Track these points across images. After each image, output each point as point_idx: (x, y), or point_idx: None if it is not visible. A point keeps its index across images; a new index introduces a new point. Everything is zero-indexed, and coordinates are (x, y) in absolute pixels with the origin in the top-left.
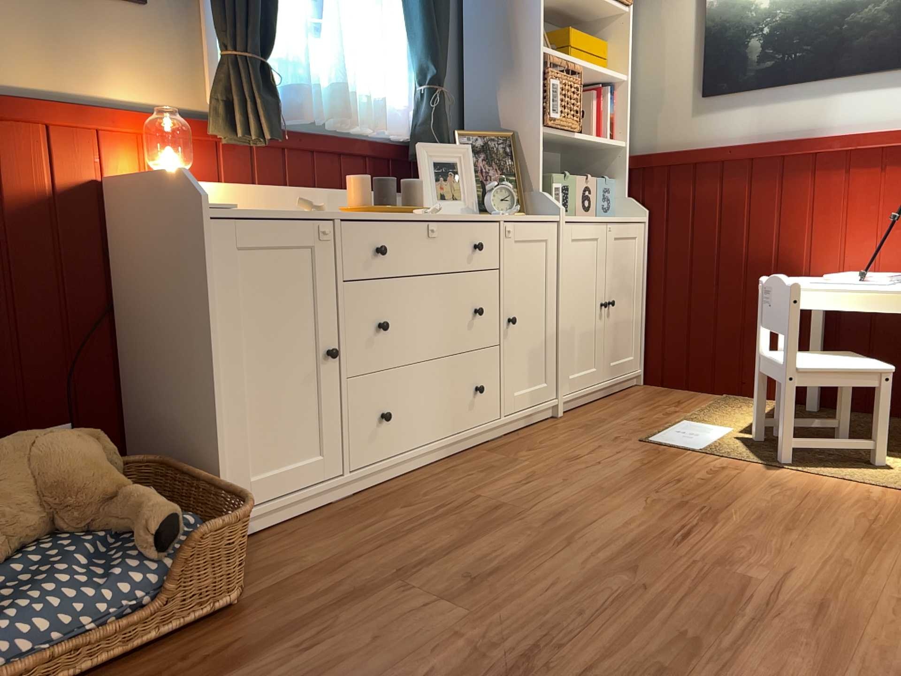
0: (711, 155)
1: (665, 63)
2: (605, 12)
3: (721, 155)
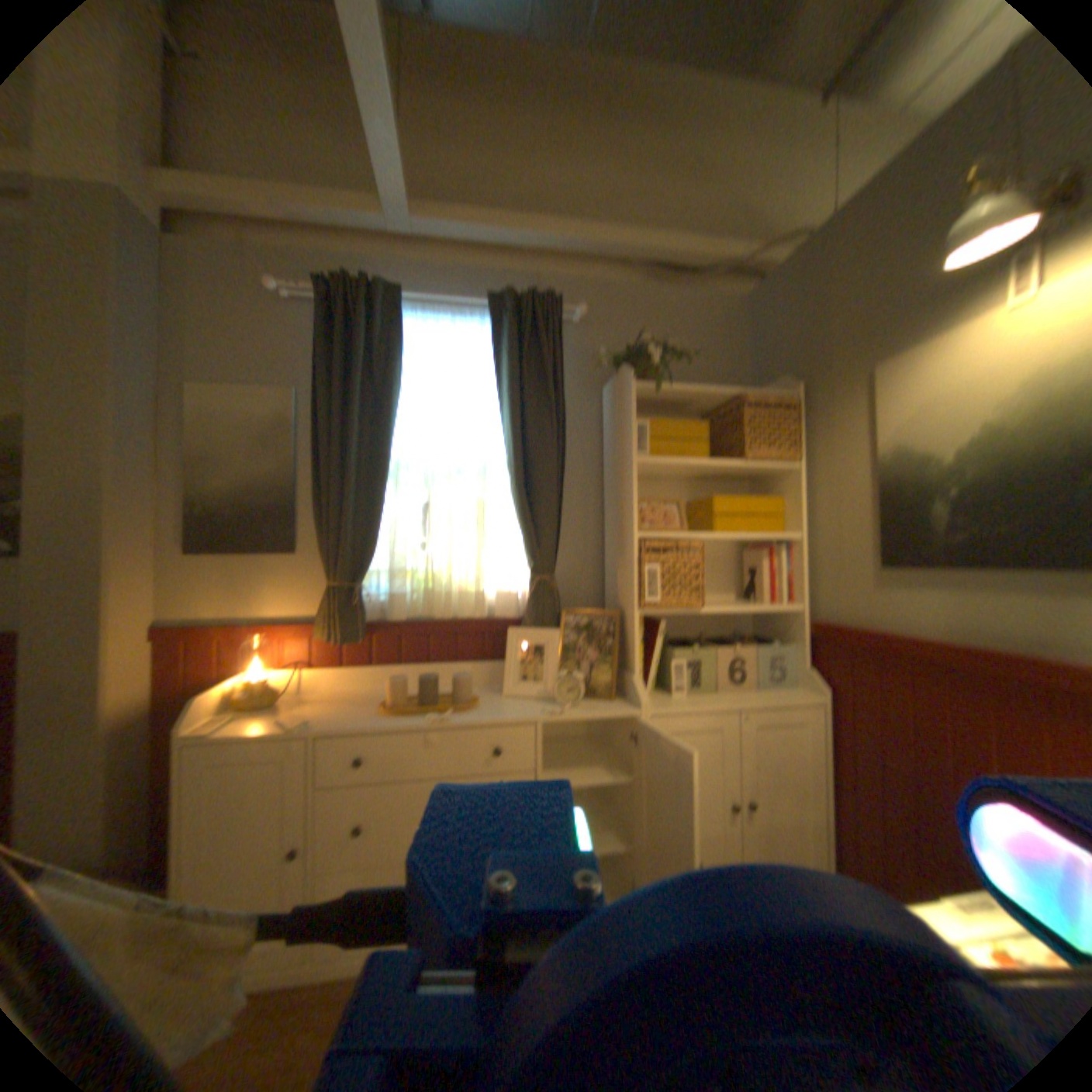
0: (897, 645)
1: (844, 521)
2: (770, 470)
3: (908, 648)
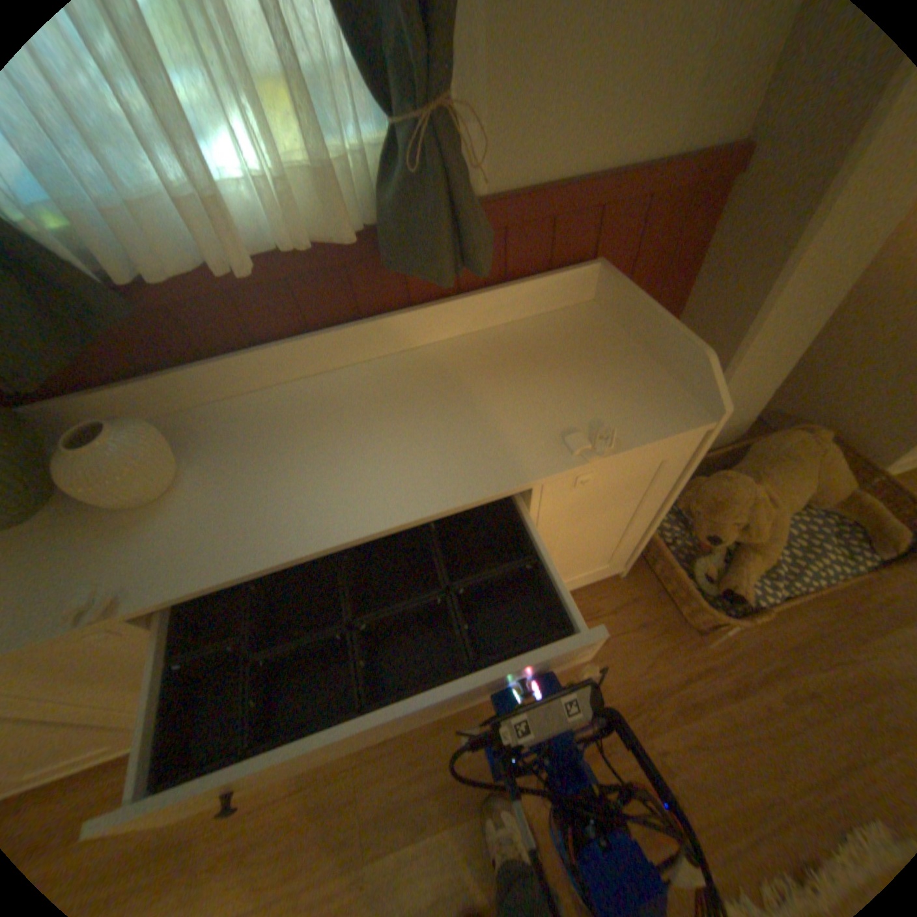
0: None
1: None
2: None
3: None
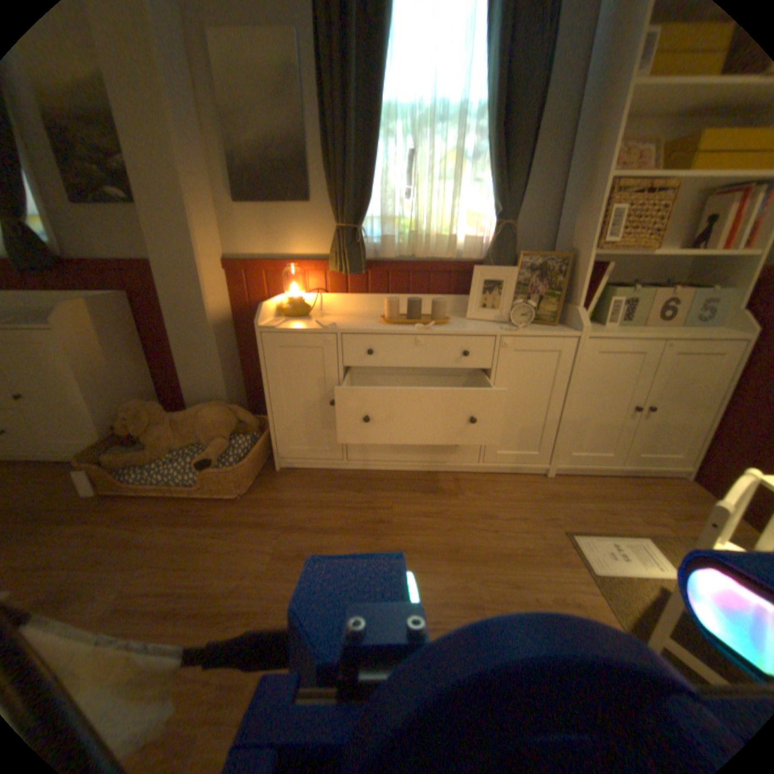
0: None
1: None
2: None
3: None
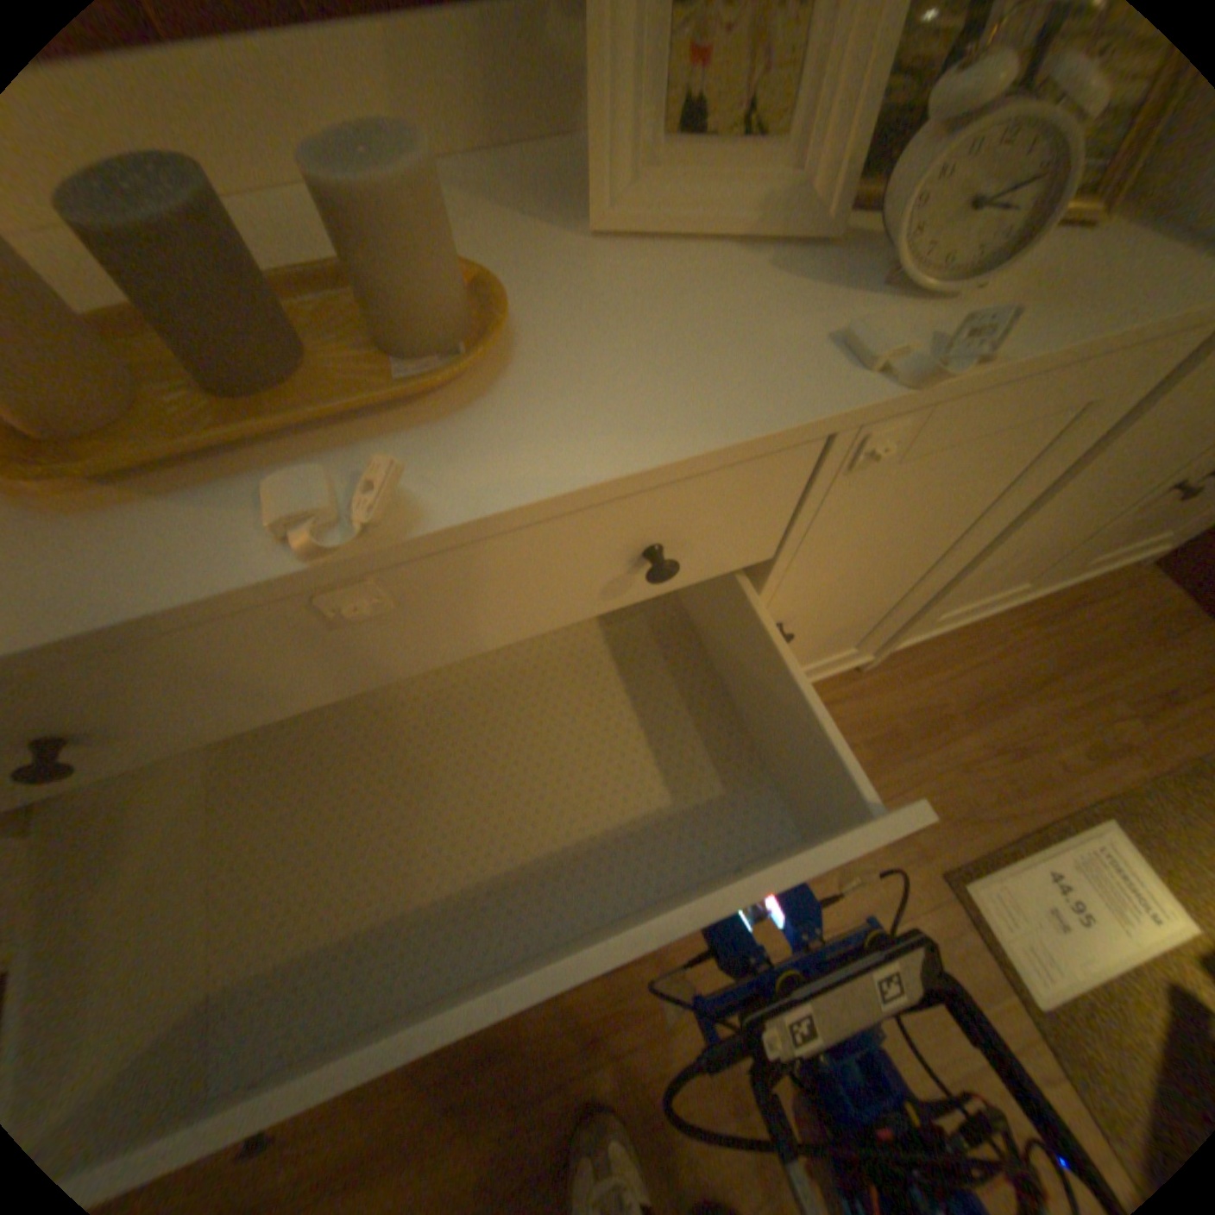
0: None
1: None
2: None
3: None
